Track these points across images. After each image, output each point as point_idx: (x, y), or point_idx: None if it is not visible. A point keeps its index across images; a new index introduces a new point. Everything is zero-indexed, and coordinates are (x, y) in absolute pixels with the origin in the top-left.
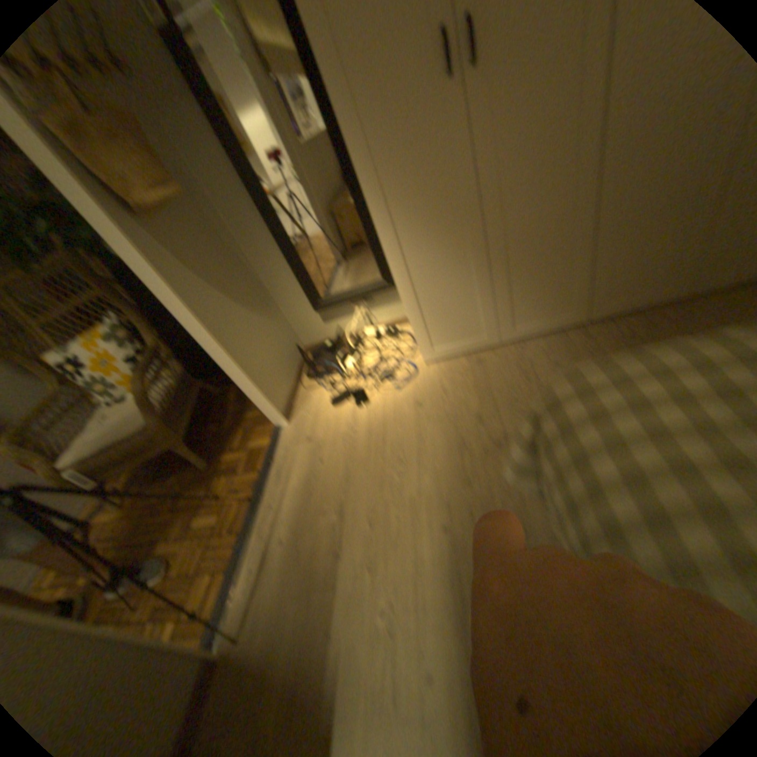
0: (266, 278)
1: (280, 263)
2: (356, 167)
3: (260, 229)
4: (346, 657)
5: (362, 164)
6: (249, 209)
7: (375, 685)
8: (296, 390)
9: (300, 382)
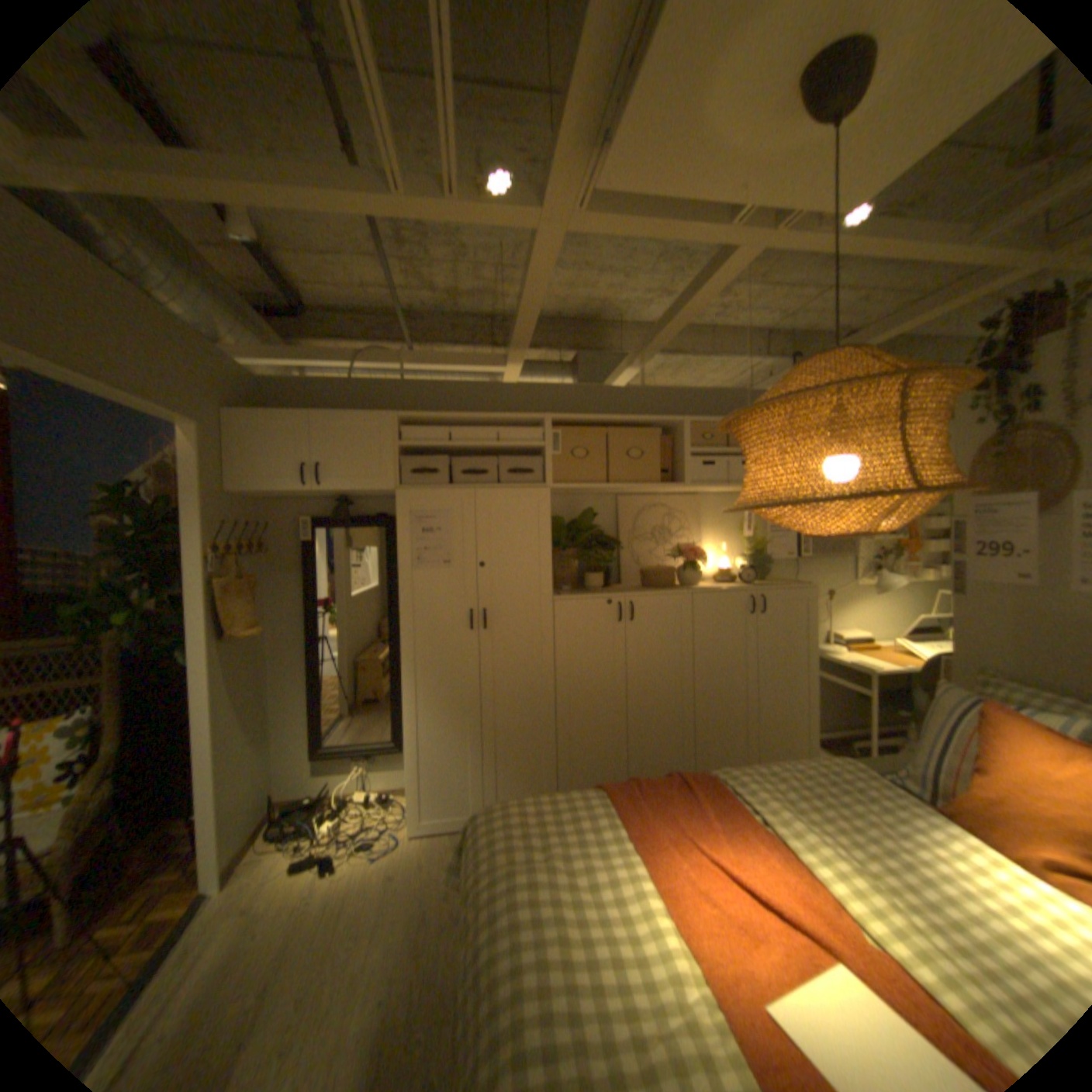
0: (272, 716)
1: (296, 706)
2: (401, 658)
3: (295, 671)
4: None
5: (405, 658)
6: (295, 654)
7: None
8: (242, 856)
9: (249, 847)
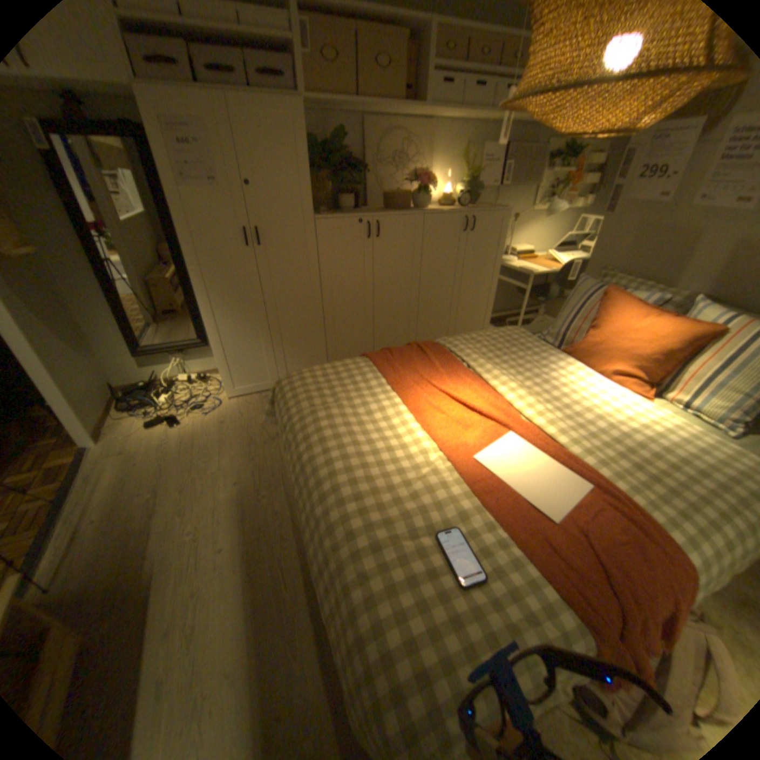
0: (86, 326)
1: (105, 317)
2: (190, 272)
3: (92, 288)
4: (159, 564)
5: (194, 272)
6: (85, 273)
7: (181, 568)
8: (104, 422)
9: (108, 416)
